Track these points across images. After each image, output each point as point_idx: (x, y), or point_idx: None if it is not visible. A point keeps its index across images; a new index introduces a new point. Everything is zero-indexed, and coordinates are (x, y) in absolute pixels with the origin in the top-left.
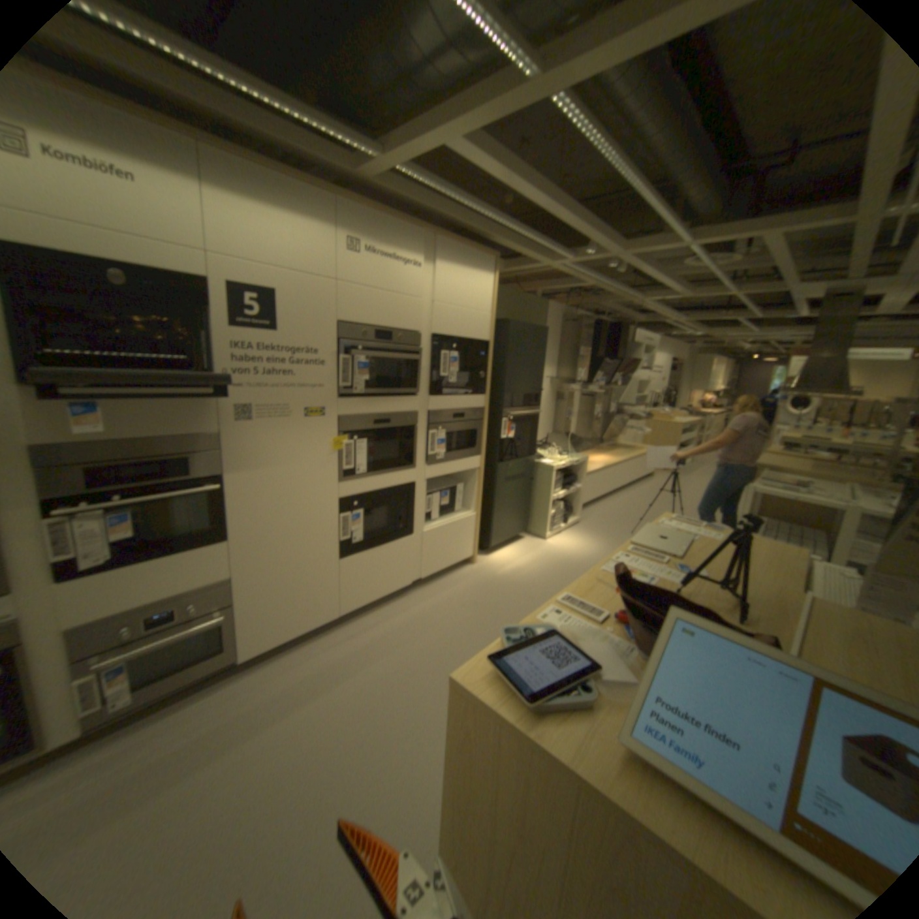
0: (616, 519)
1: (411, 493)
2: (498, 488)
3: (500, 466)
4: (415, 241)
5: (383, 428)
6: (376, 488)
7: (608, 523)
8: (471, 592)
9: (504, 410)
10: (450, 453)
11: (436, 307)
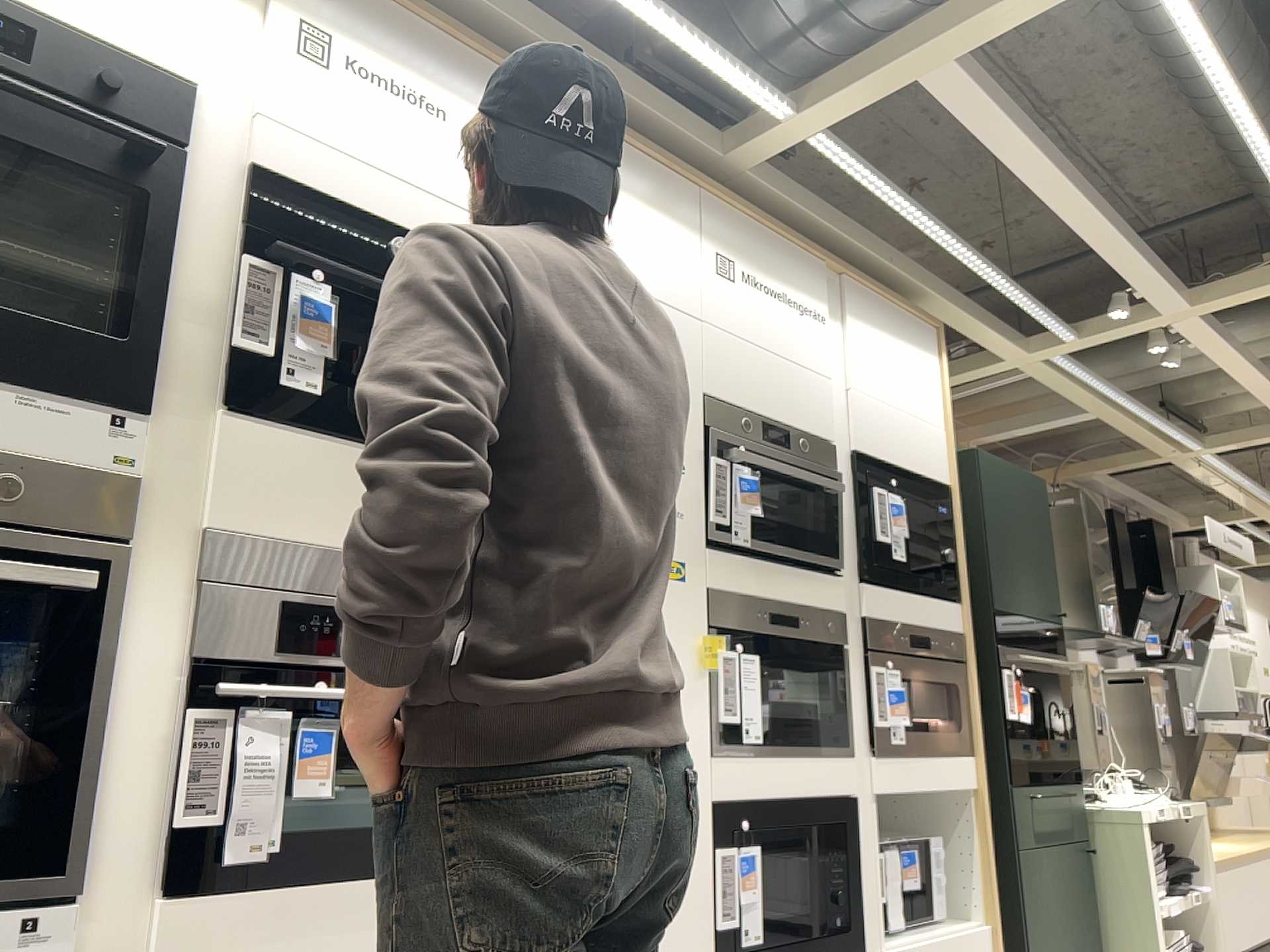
0: None
1: (852, 827)
2: (1025, 859)
3: (1018, 796)
4: (812, 277)
5: (785, 641)
6: (782, 792)
7: None
8: None
9: (1000, 649)
10: (916, 733)
11: (855, 399)
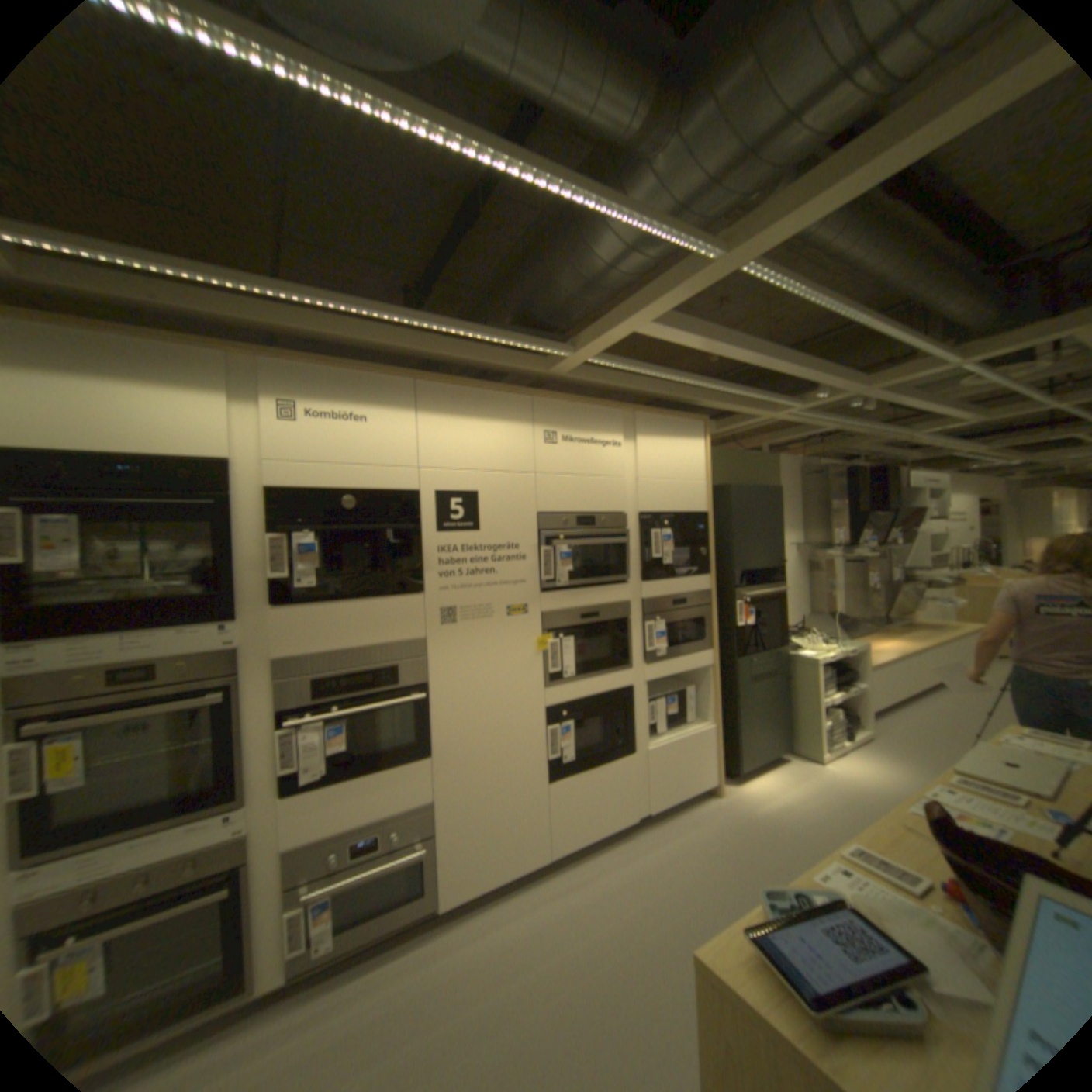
0: (935, 736)
1: (628, 701)
2: (743, 692)
3: (742, 663)
4: (612, 422)
5: (591, 624)
6: (586, 695)
7: (922, 742)
8: (721, 840)
9: (737, 592)
10: (673, 648)
11: (640, 485)
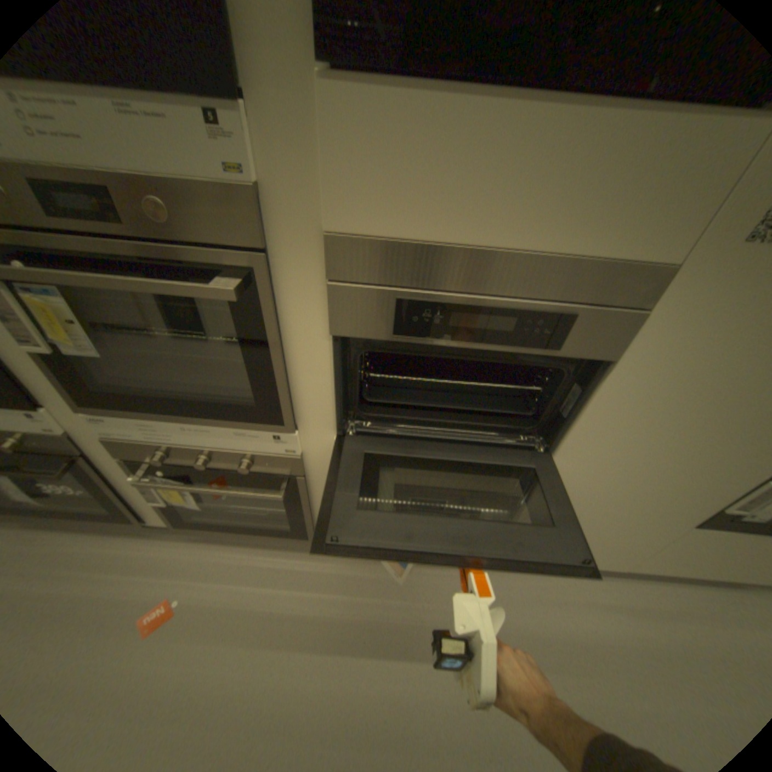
0: None
1: None
2: None
3: None
4: None
5: None
6: None
7: None
8: None
9: None
10: None
11: None
